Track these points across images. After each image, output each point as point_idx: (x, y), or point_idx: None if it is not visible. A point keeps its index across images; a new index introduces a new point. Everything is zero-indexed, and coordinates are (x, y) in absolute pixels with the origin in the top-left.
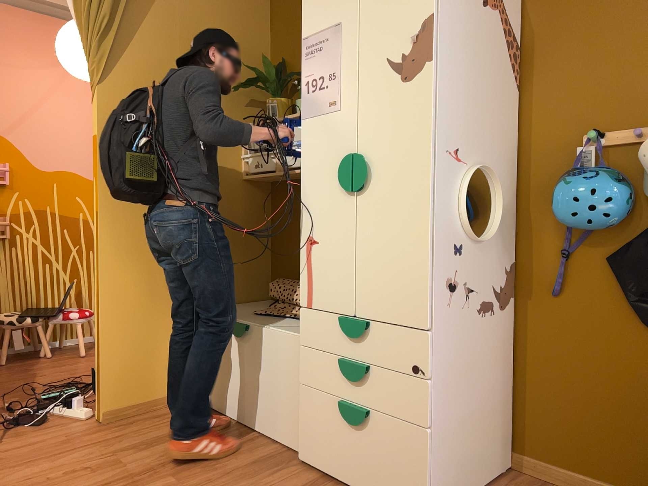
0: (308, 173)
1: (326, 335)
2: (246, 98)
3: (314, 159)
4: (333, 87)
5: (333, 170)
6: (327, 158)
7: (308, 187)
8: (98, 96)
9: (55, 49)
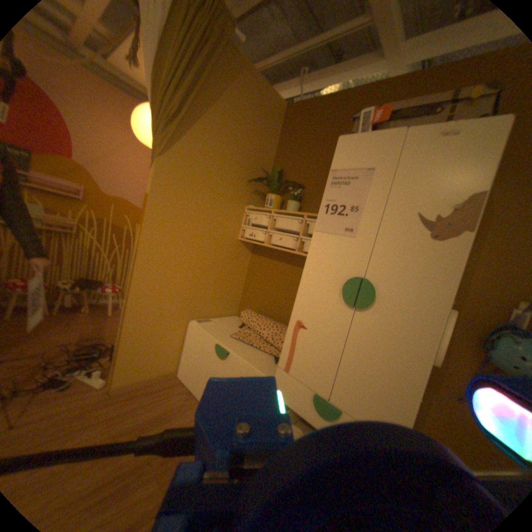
0: (310, 274)
1: (297, 399)
2: (252, 187)
3: (319, 266)
4: (354, 217)
5: (336, 282)
6: (332, 270)
7: (308, 284)
8: (155, 165)
9: (129, 117)
